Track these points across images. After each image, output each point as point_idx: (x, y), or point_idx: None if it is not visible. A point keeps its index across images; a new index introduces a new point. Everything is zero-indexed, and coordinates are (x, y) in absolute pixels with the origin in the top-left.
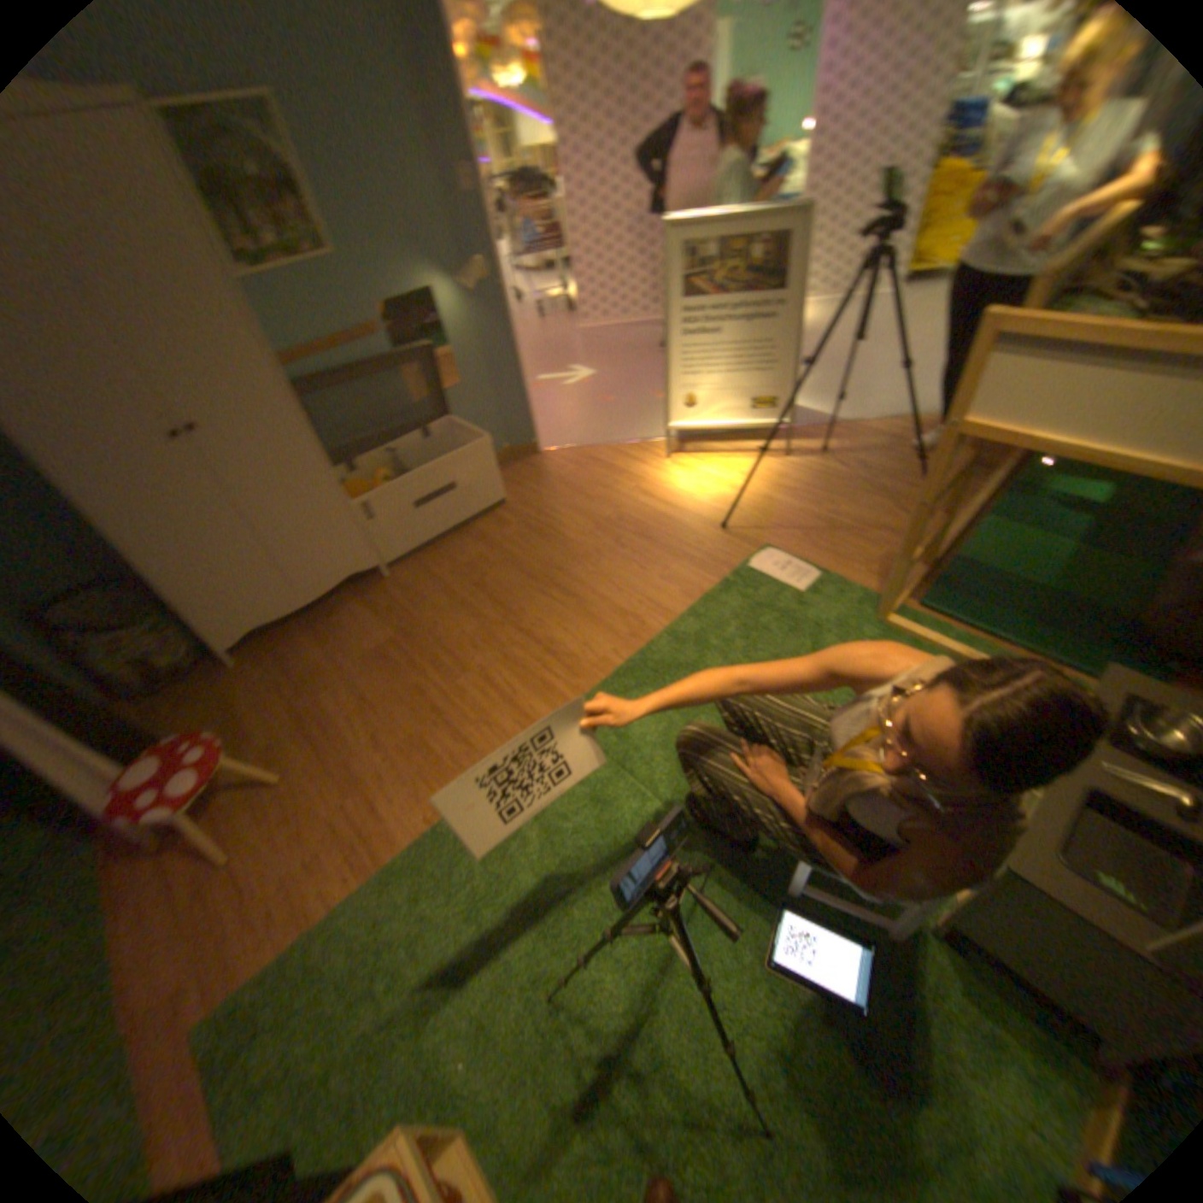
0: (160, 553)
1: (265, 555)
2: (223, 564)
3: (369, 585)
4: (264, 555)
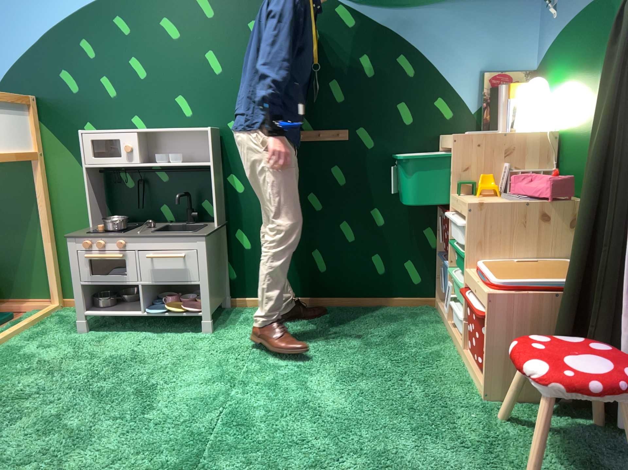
0: None
1: None
2: None
3: None
4: None
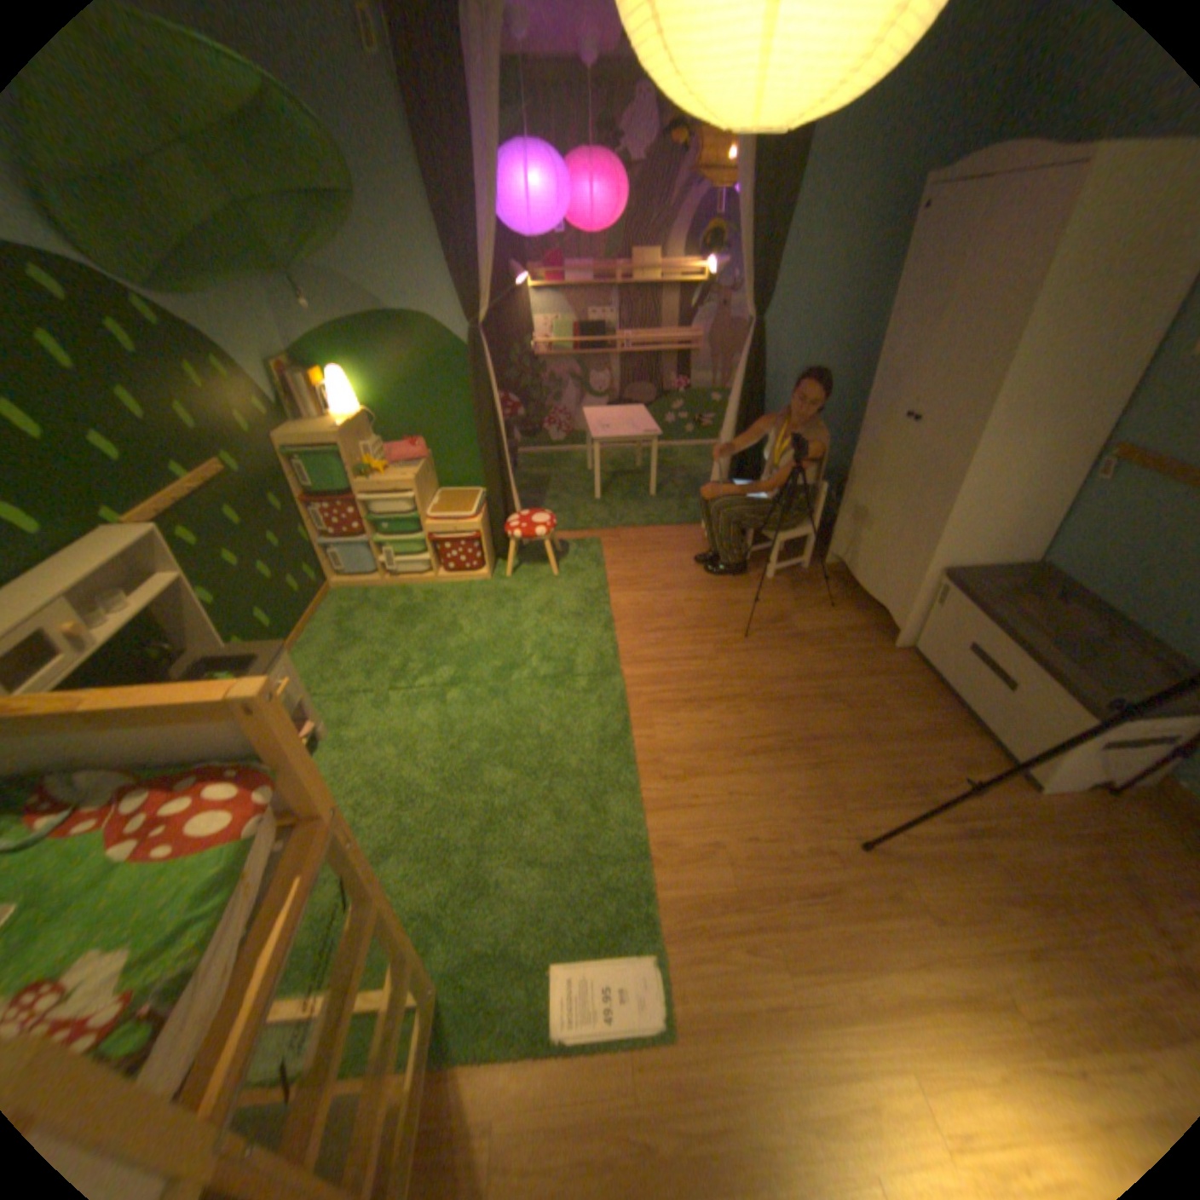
0: (860, 475)
1: (883, 537)
2: (866, 513)
3: (892, 639)
4: (877, 534)
